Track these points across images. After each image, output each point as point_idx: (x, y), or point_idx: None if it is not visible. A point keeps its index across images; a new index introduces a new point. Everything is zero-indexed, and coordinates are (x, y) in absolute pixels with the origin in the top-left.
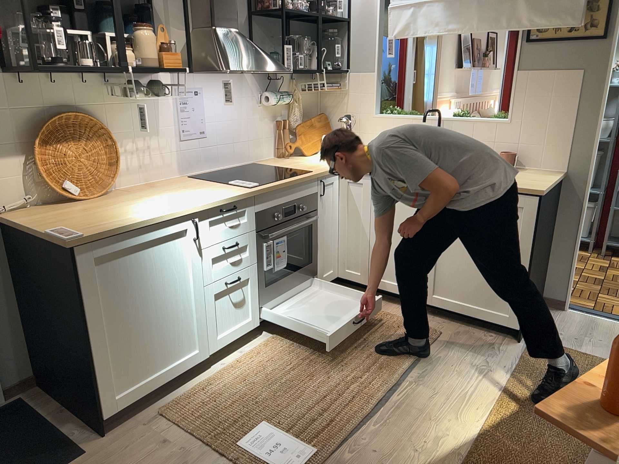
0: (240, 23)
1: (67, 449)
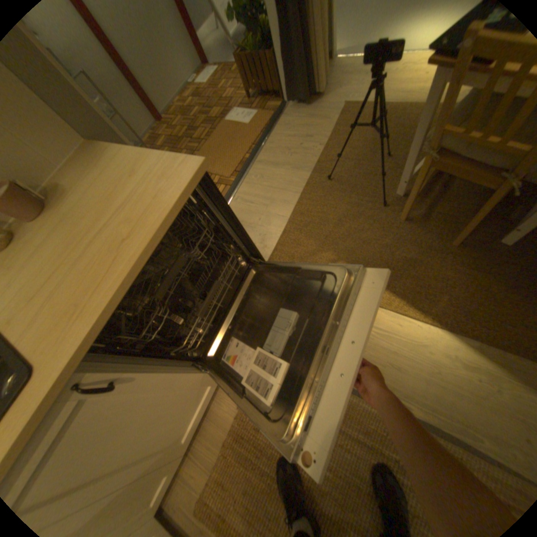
0: None
1: None
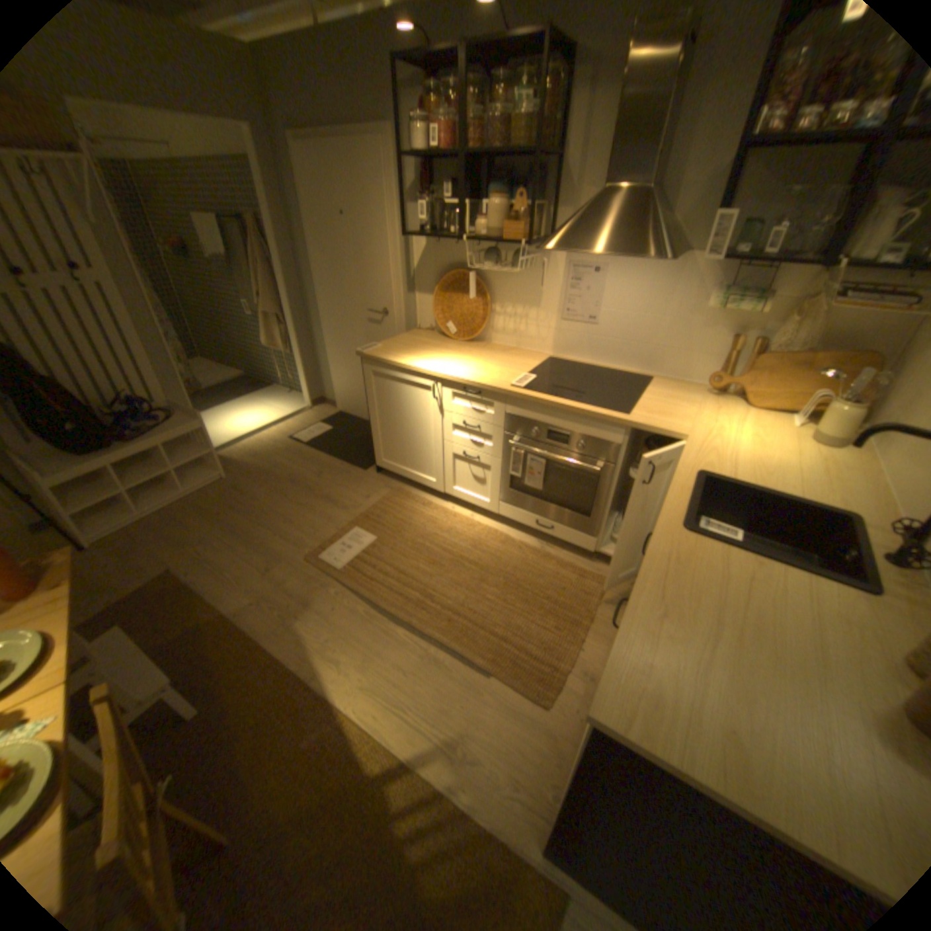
0: (716, 165)
1: (369, 463)
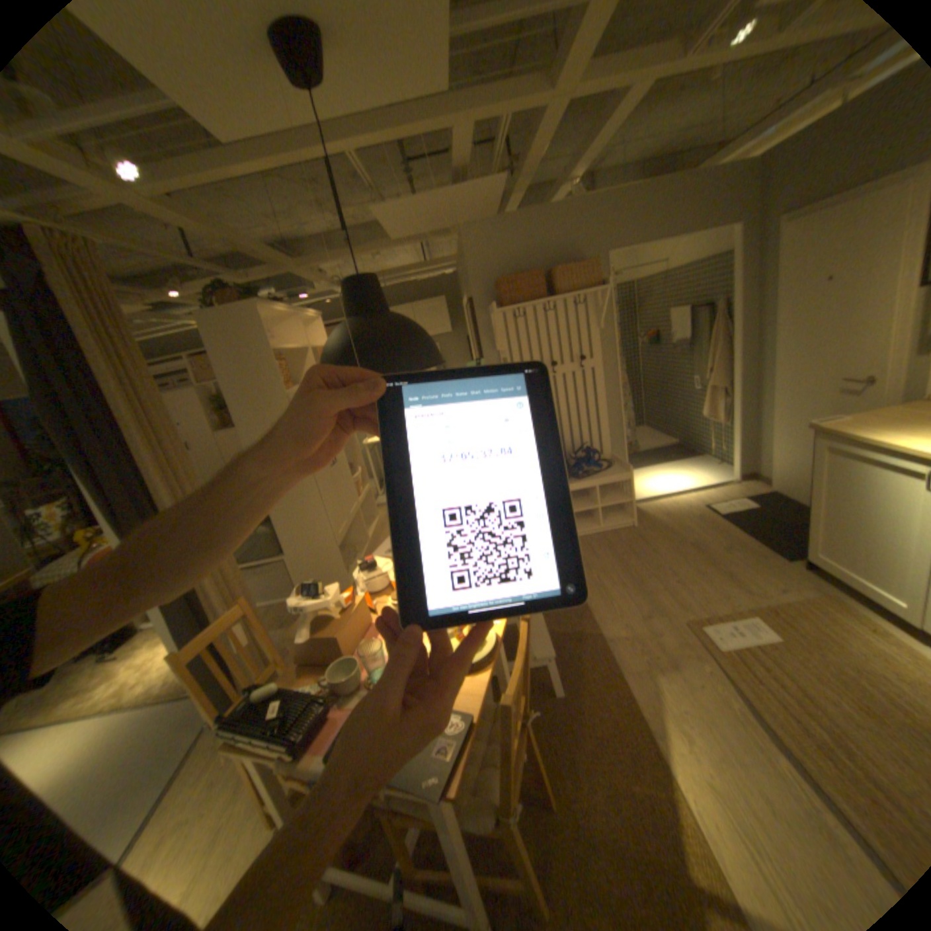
0: None
1: (799, 556)
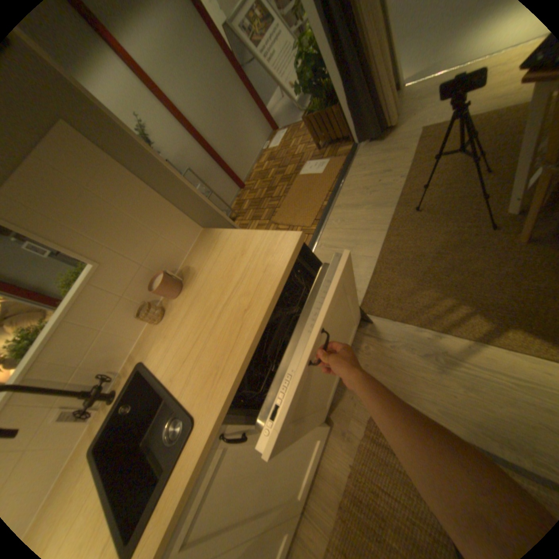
0: None
1: None
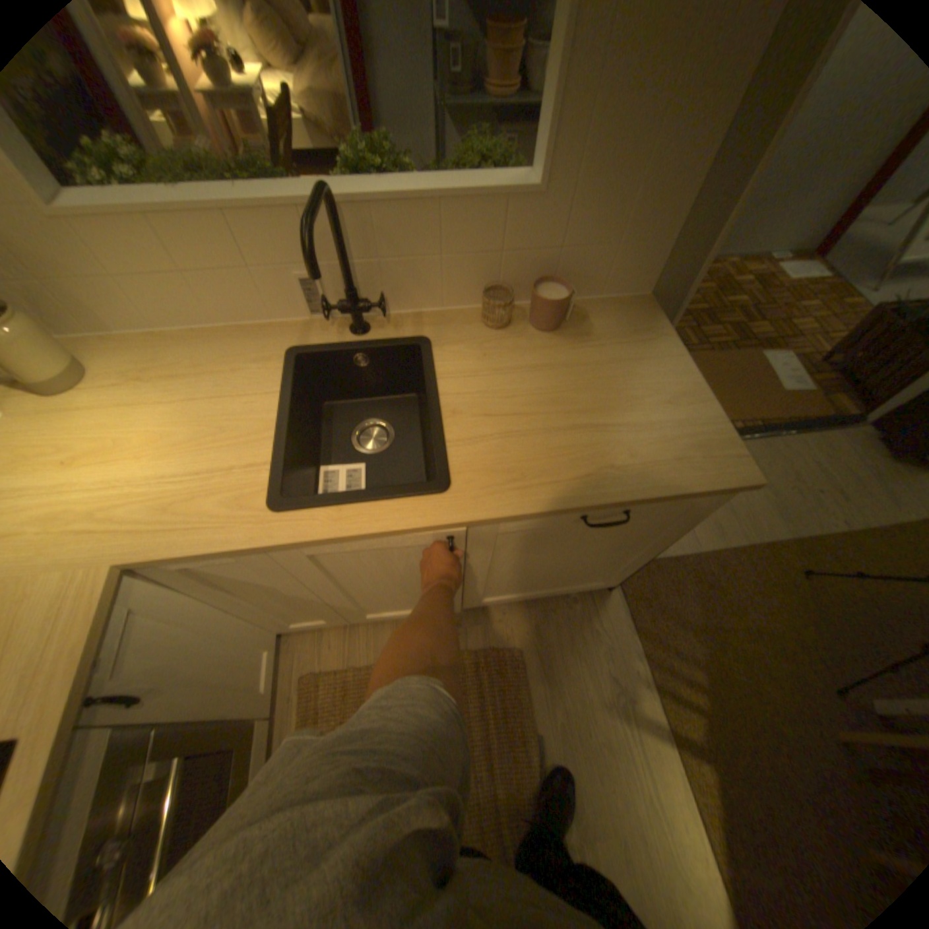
0: None
1: None
